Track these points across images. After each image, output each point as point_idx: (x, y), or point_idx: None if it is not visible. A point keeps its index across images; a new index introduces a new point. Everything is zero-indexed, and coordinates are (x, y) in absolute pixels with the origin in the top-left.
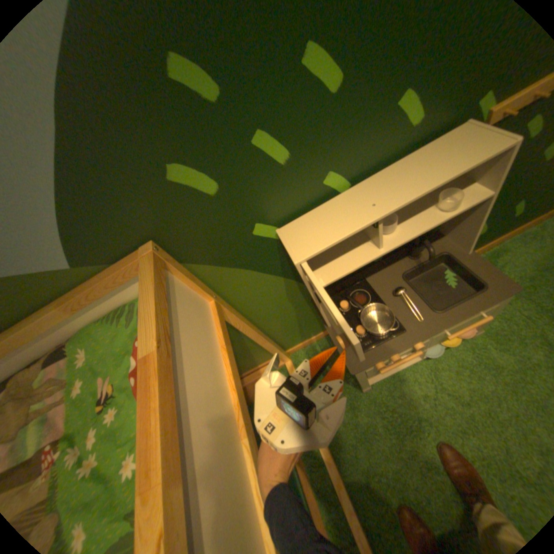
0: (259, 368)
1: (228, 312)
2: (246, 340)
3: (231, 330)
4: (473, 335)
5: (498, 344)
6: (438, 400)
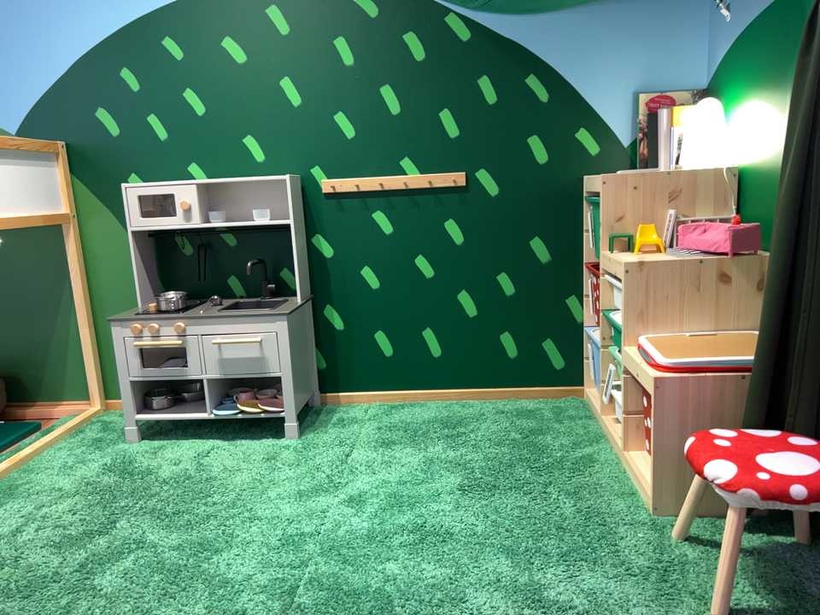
0: (61, 406)
1: (72, 239)
2: (72, 320)
3: (67, 286)
4: (274, 413)
5: (301, 449)
6: (183, 464)
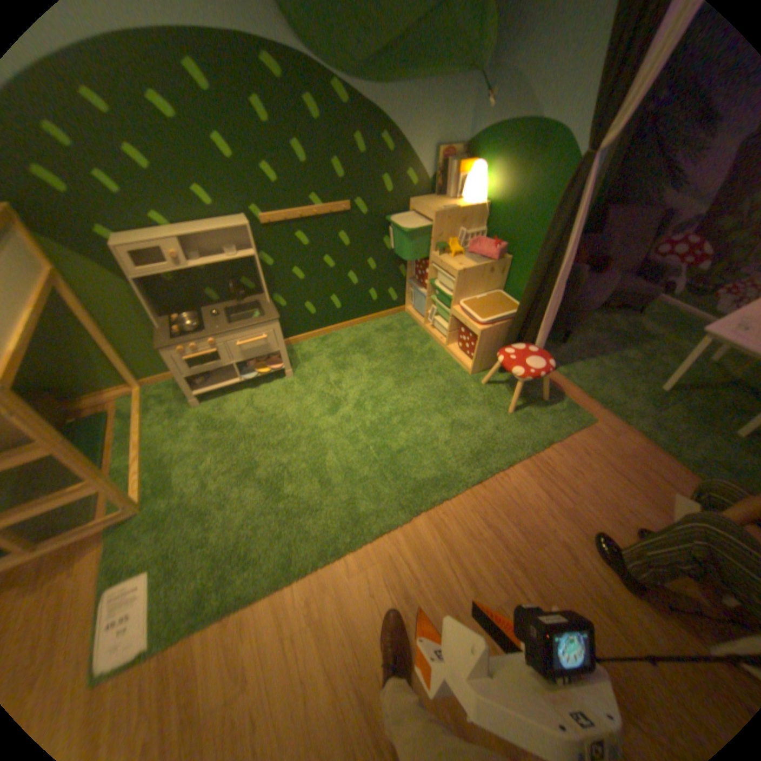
0: (104, 393)
1: (65, 288)
2: (88, 341)
3: (71, 320)
4: (279, 368)
5: (300, 382)
6: (244, 410)
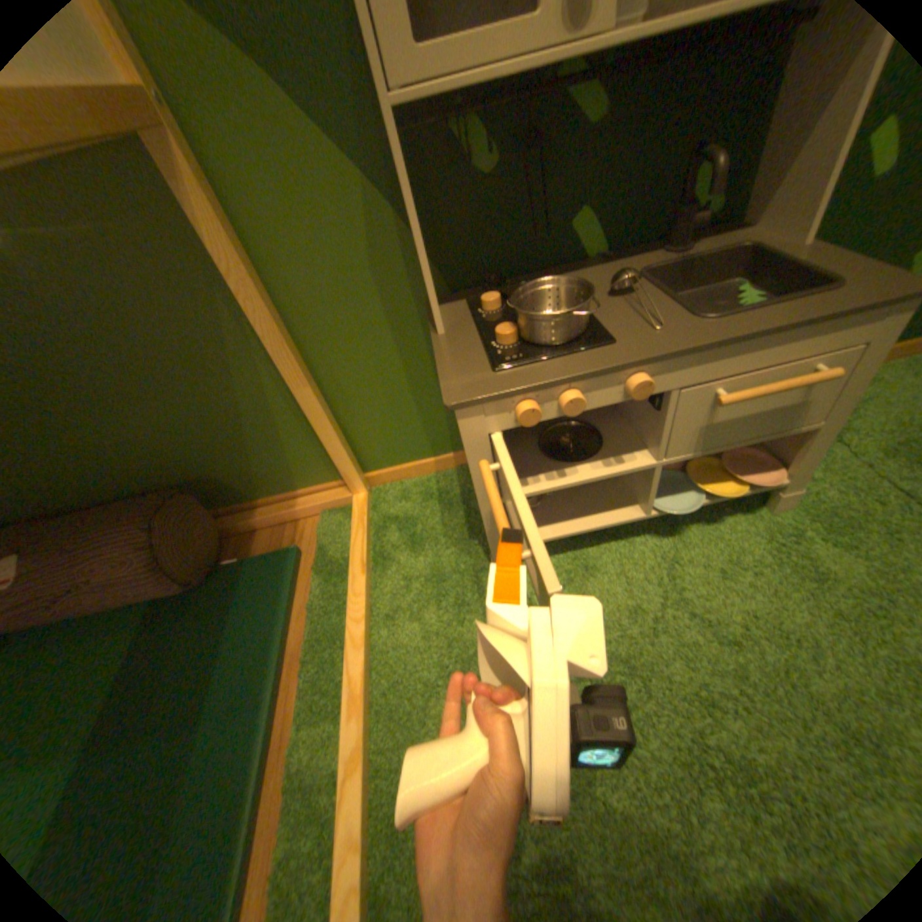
0: (299, 498)
1: (194, 184)
2: (266, 375)
3: (225, 311)
4: (778, 486)
5: (832, 534)
6: (666, 622)
